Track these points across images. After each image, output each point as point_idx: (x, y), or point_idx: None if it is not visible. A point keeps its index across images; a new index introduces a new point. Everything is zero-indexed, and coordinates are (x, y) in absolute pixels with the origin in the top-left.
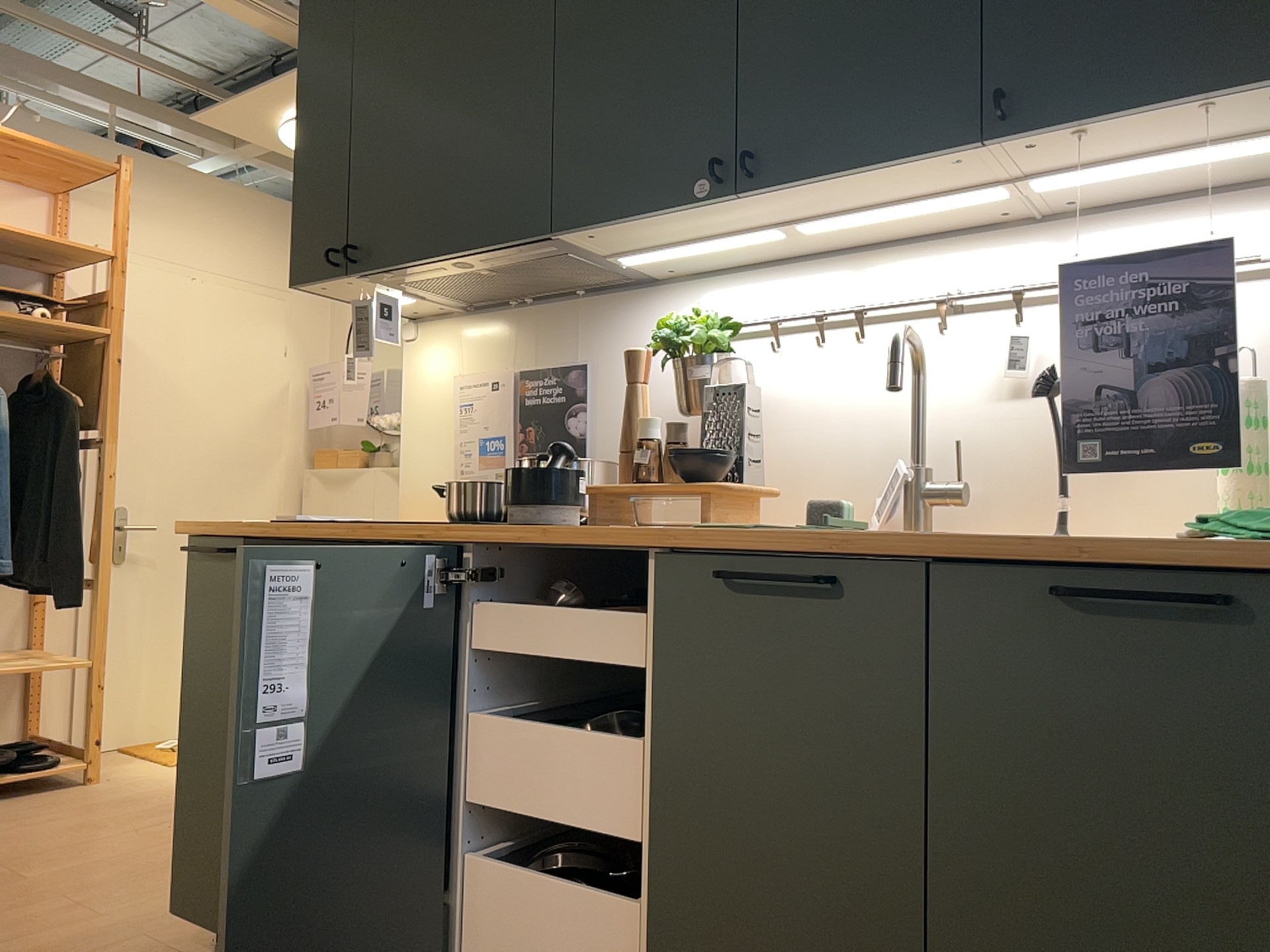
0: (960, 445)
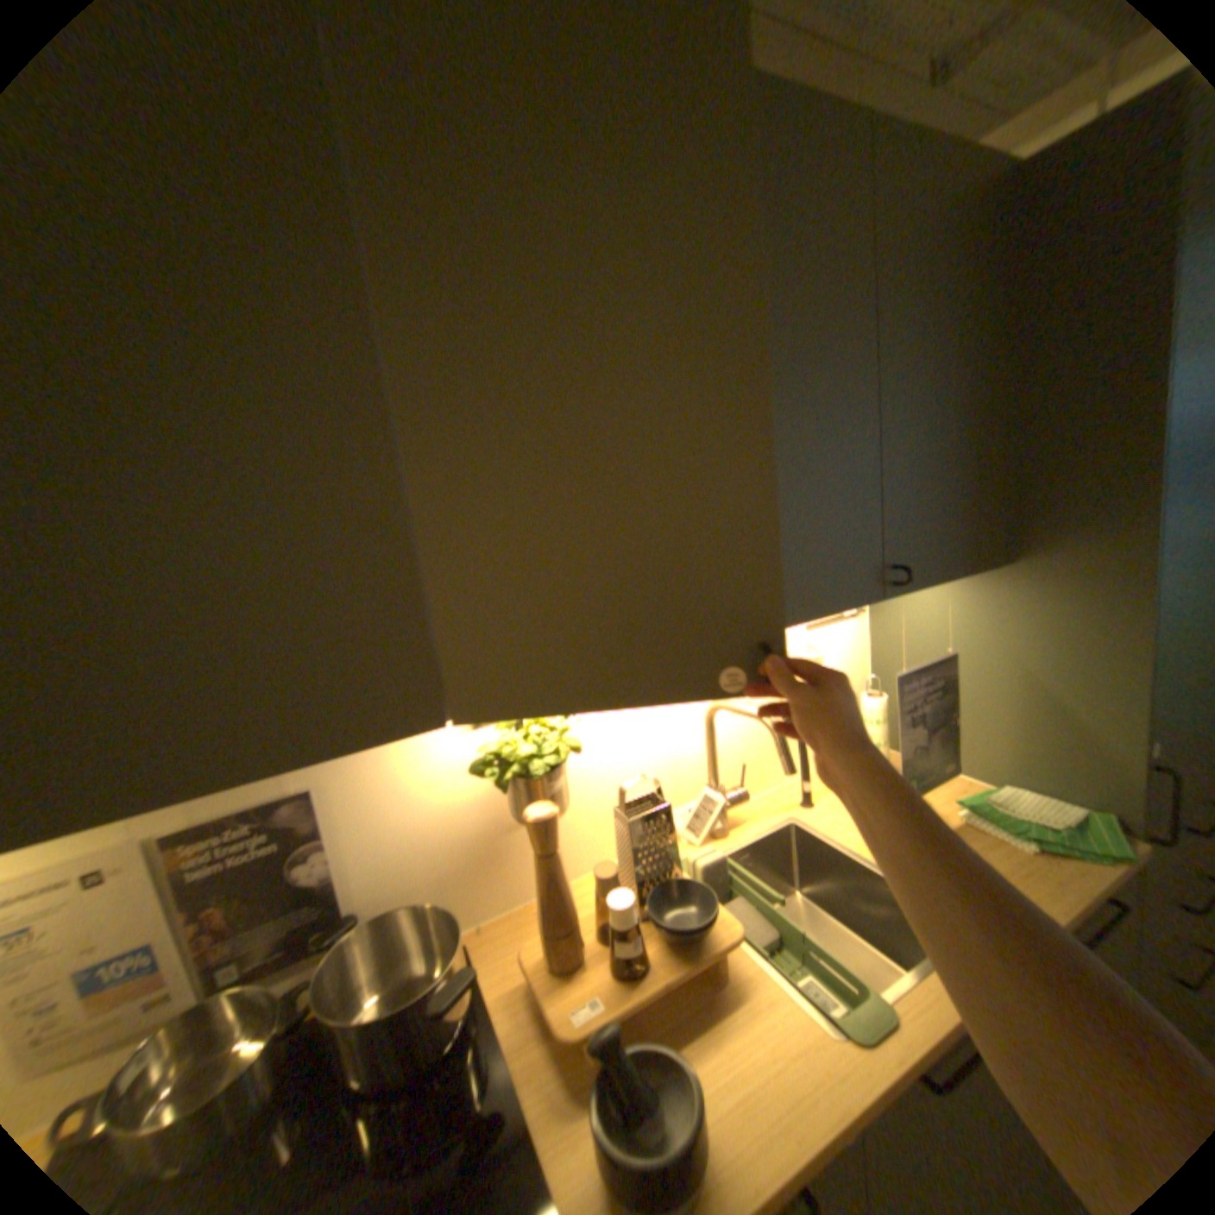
0: (747, 766)
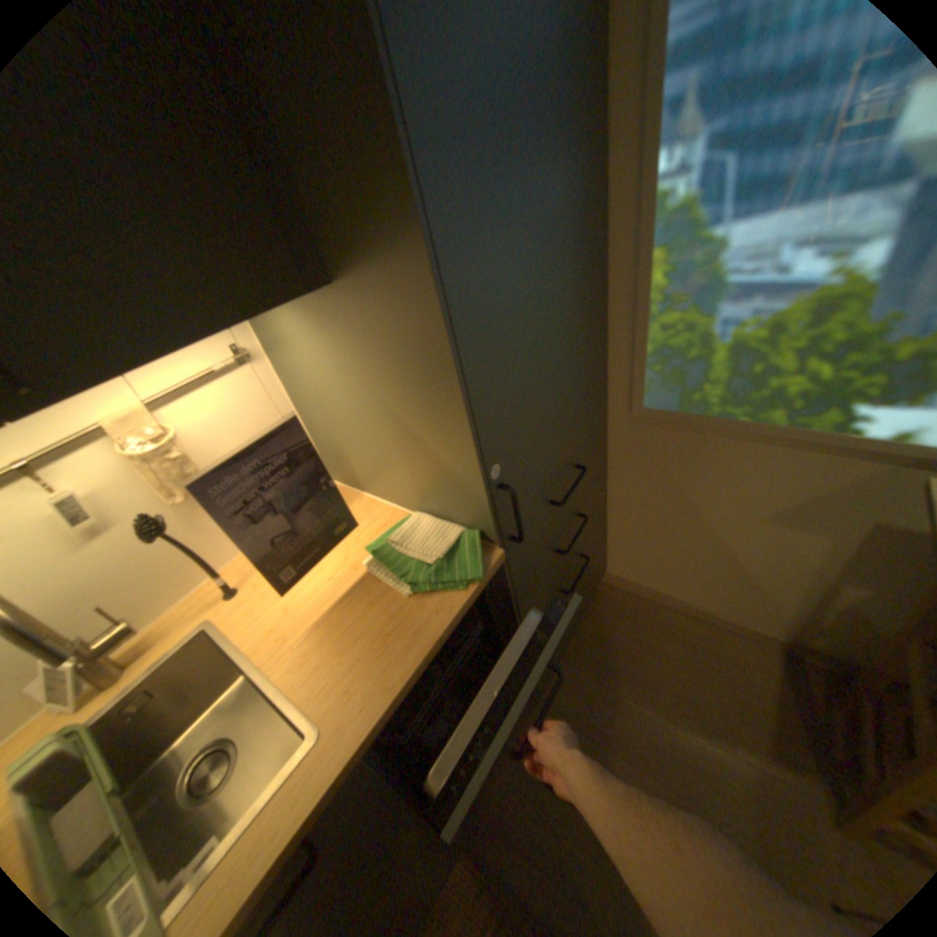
0: (100, 609)
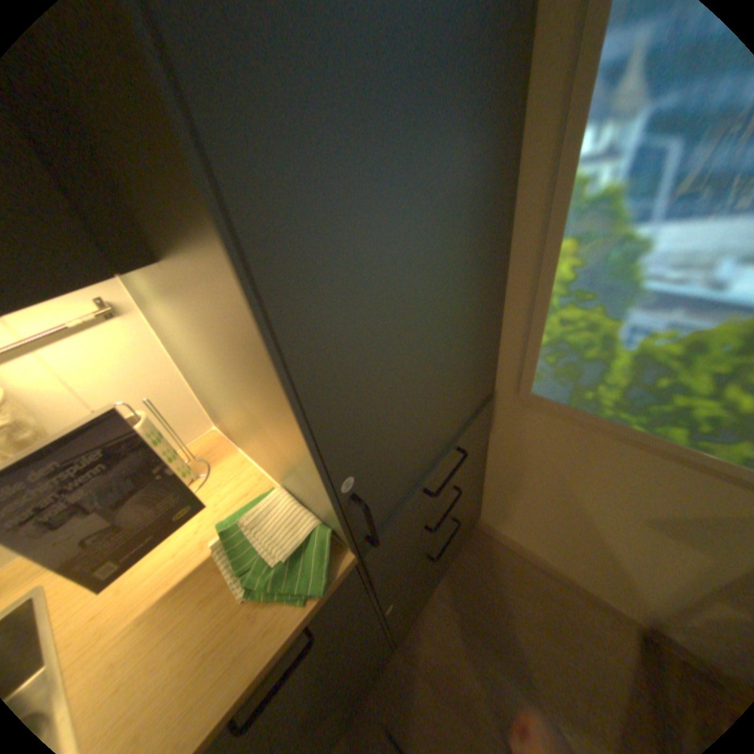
0: None
